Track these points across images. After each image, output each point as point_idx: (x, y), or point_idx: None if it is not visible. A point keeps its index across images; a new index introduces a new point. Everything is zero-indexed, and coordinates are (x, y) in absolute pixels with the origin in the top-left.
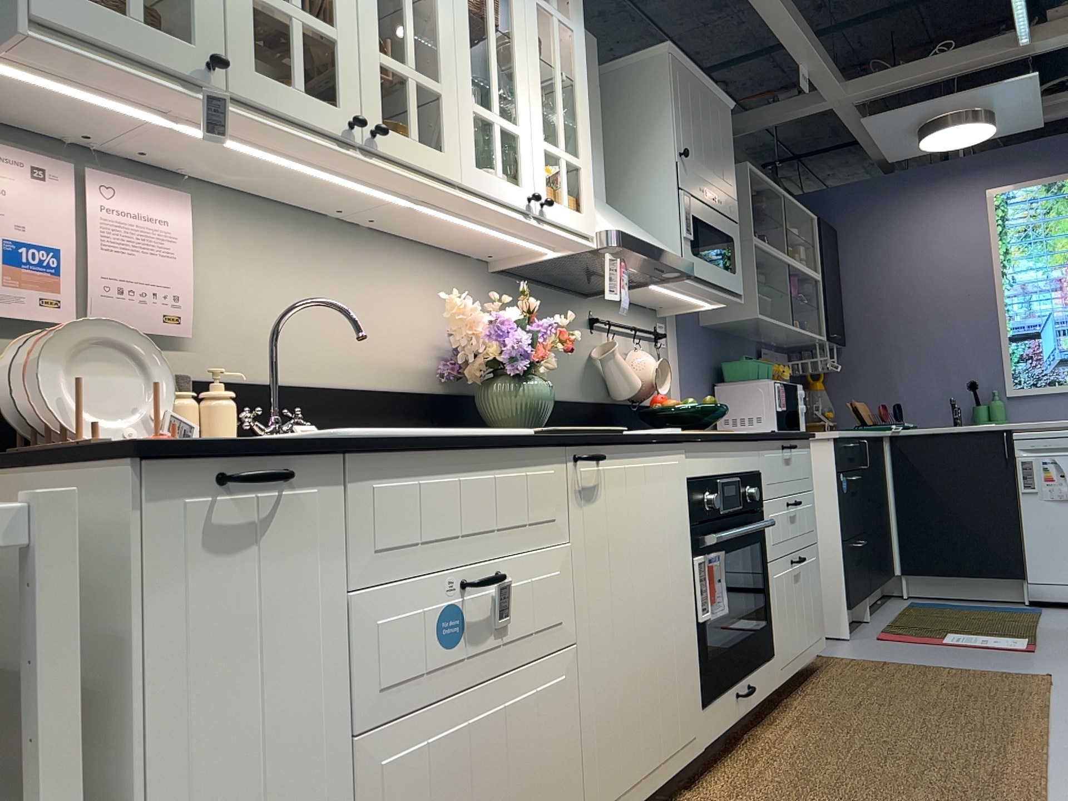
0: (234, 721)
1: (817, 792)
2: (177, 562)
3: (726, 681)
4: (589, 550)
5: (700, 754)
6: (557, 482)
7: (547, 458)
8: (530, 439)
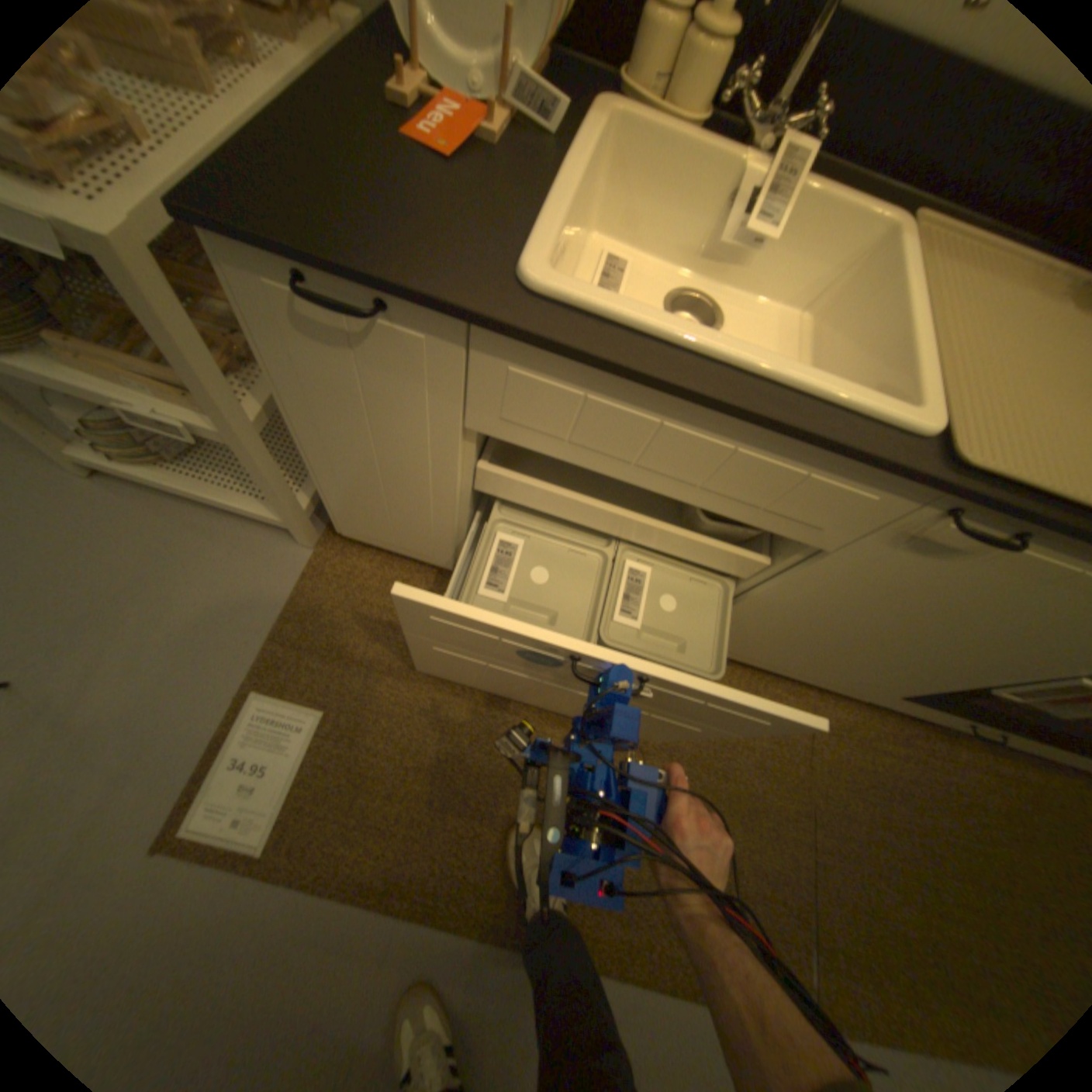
0: (359, 440)
1: (875, 811)
2: (281, 329)
3: (976, 718)
4: (864, 575)
5: (860, 700)
6: (880, 509)
7: (887, 481)
8: (857, 451)
